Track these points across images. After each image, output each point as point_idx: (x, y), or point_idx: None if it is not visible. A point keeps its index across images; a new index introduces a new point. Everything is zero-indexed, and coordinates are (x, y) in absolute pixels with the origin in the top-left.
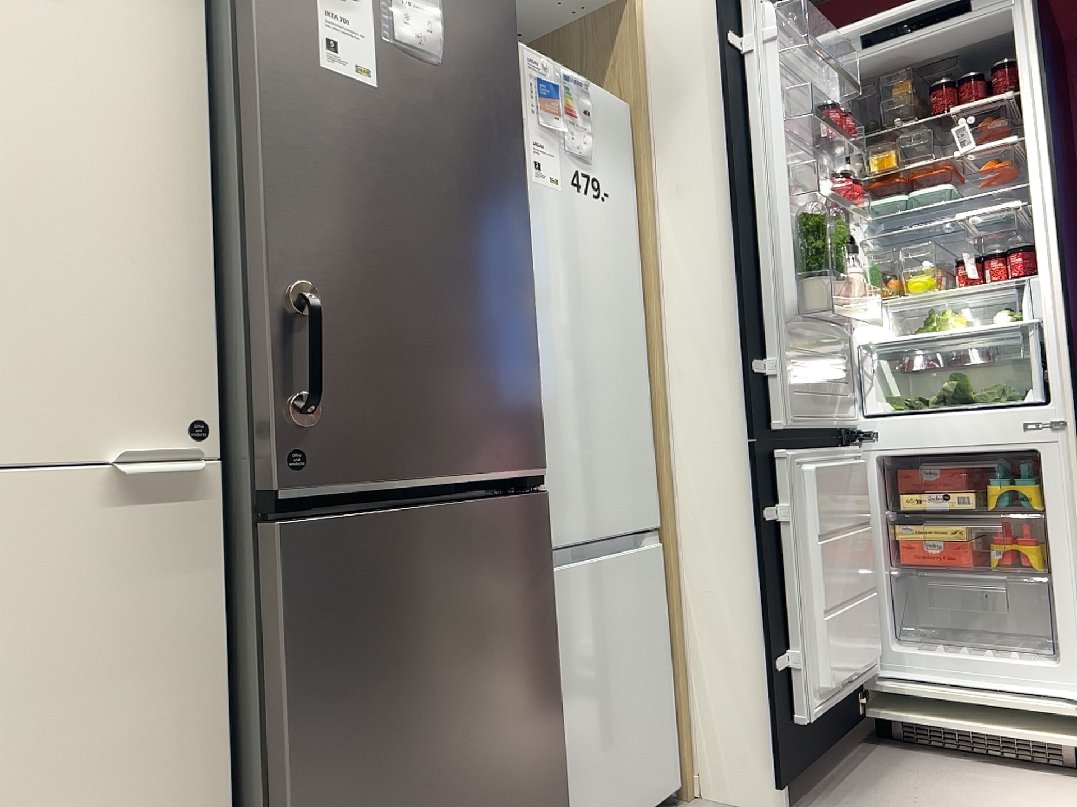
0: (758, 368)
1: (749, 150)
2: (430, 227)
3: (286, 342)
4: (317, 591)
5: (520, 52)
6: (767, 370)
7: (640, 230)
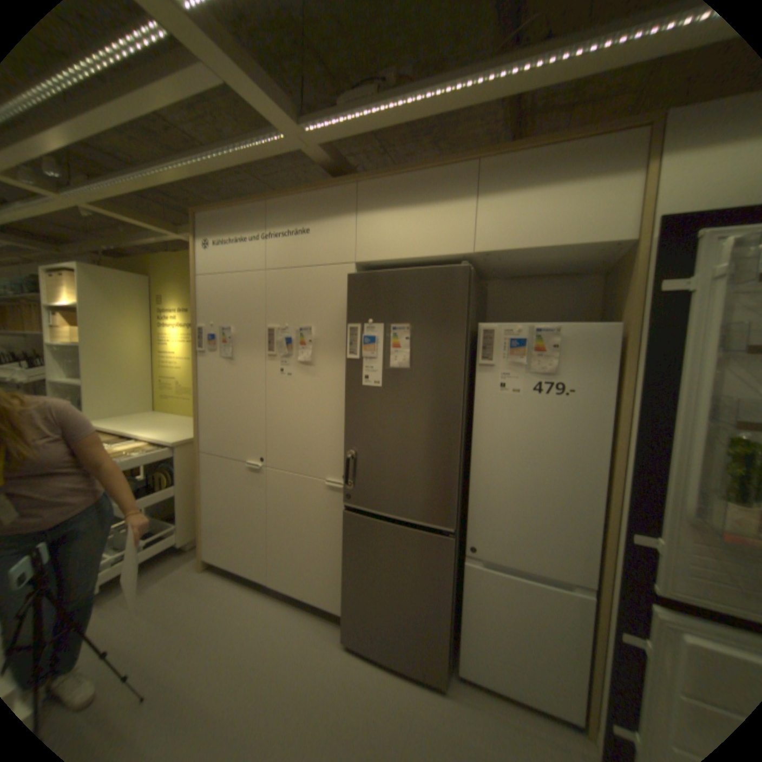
0: (639, 542)
1: (678, 375)
2: (400, 431)
3: (349, 464)
4: (352, 531)
5: (497, 329)
6: (656, 547)
7: (621, 407)
